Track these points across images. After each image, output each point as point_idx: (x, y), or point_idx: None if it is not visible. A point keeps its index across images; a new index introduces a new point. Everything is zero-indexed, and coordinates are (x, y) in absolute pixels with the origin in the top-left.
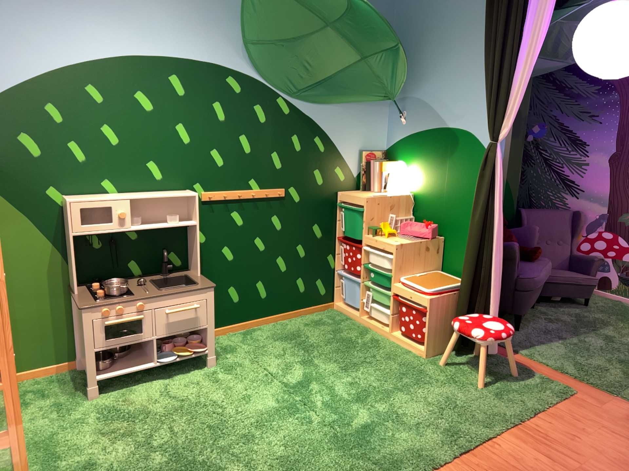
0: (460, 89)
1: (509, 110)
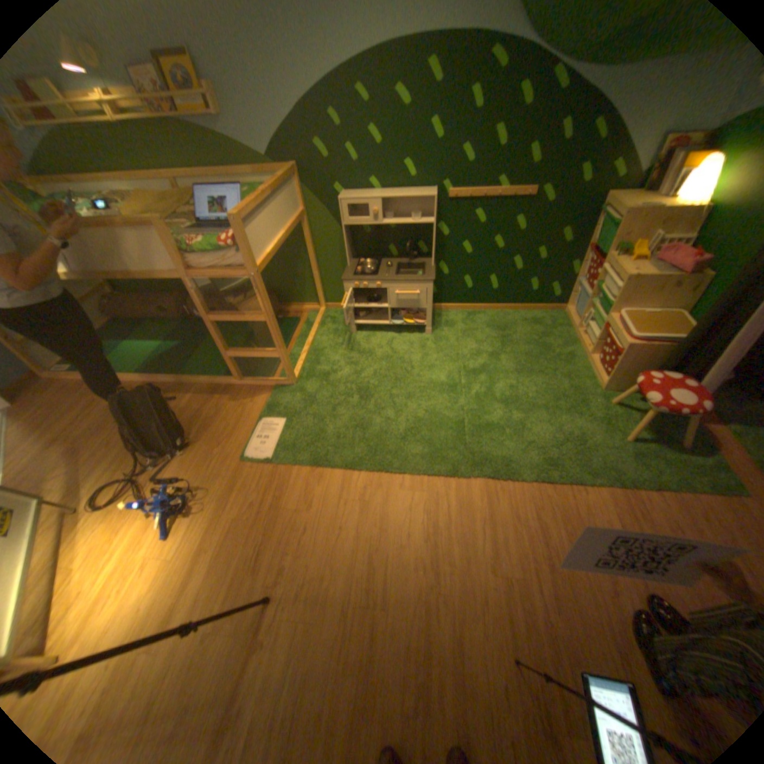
0: None
1: None
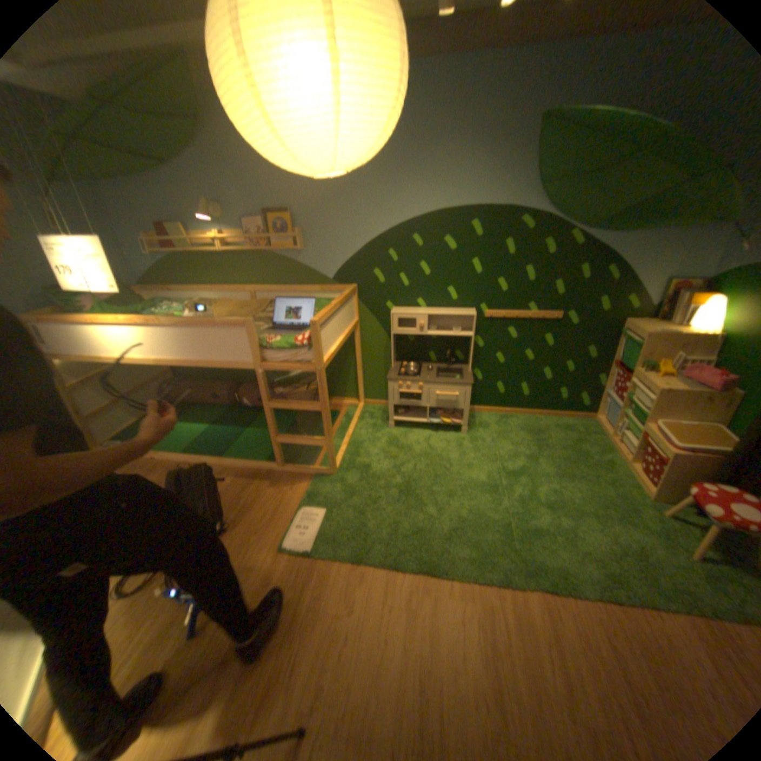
0: None
1: None
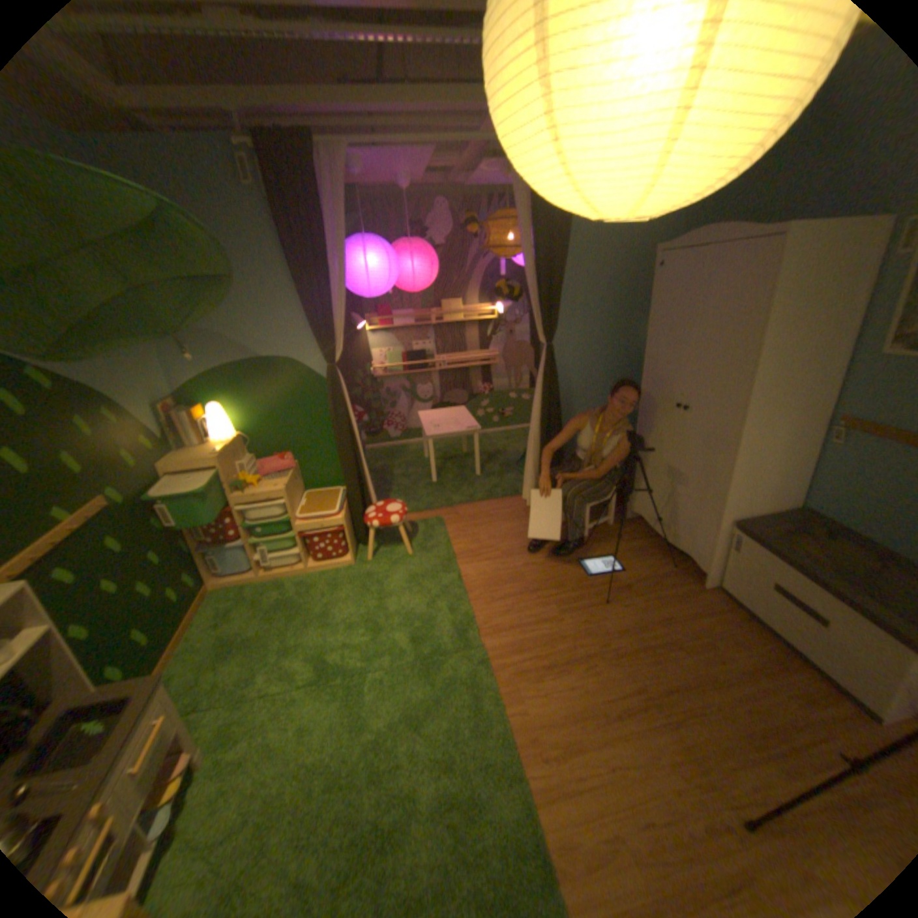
0: (261, 317)
1: (334, 335)
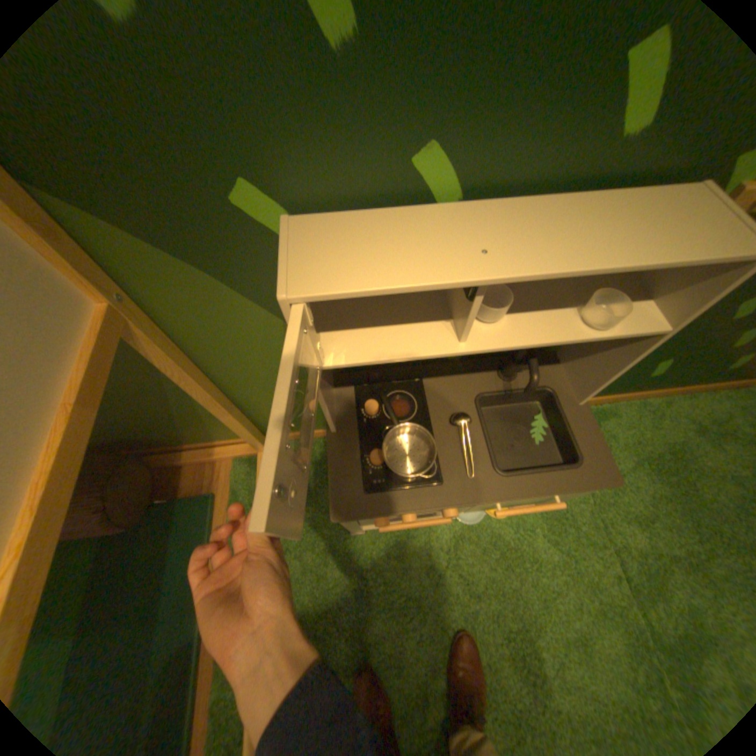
0: None
1: None
